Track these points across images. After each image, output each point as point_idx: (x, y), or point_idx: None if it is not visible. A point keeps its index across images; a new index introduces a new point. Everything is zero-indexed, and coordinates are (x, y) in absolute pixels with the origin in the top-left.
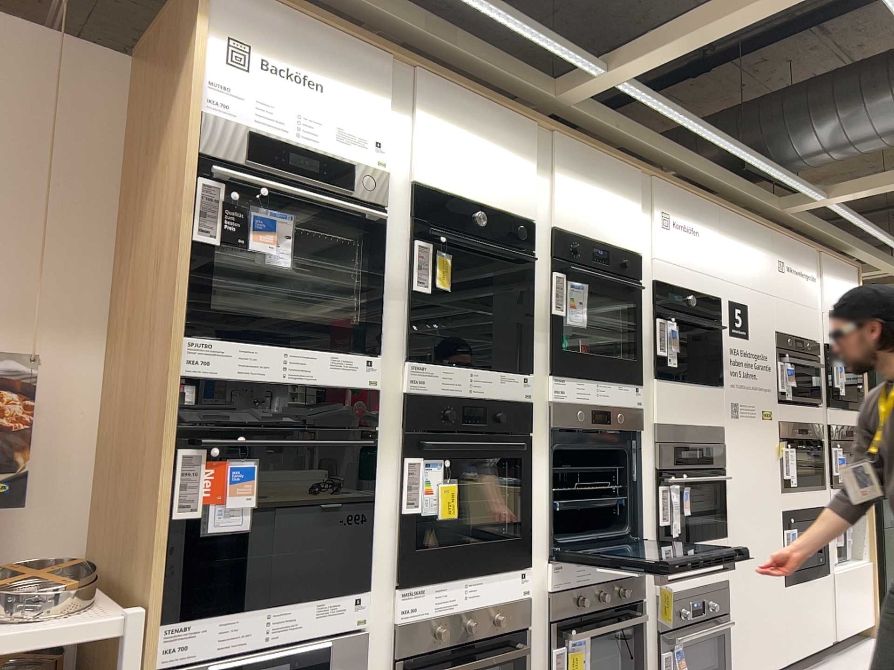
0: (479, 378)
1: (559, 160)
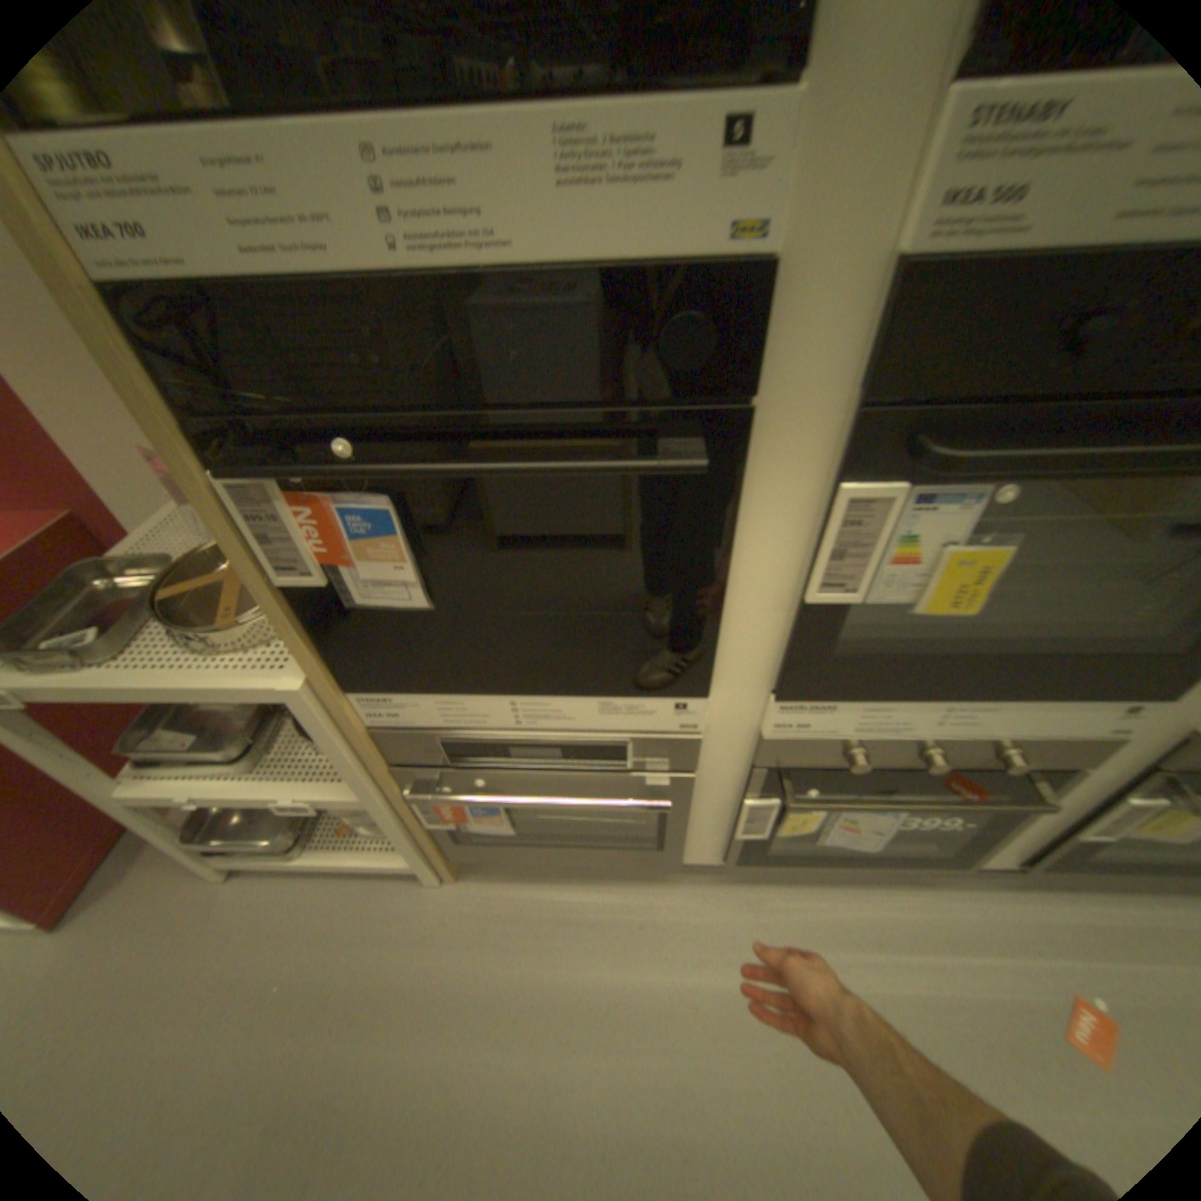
0: None
1: None
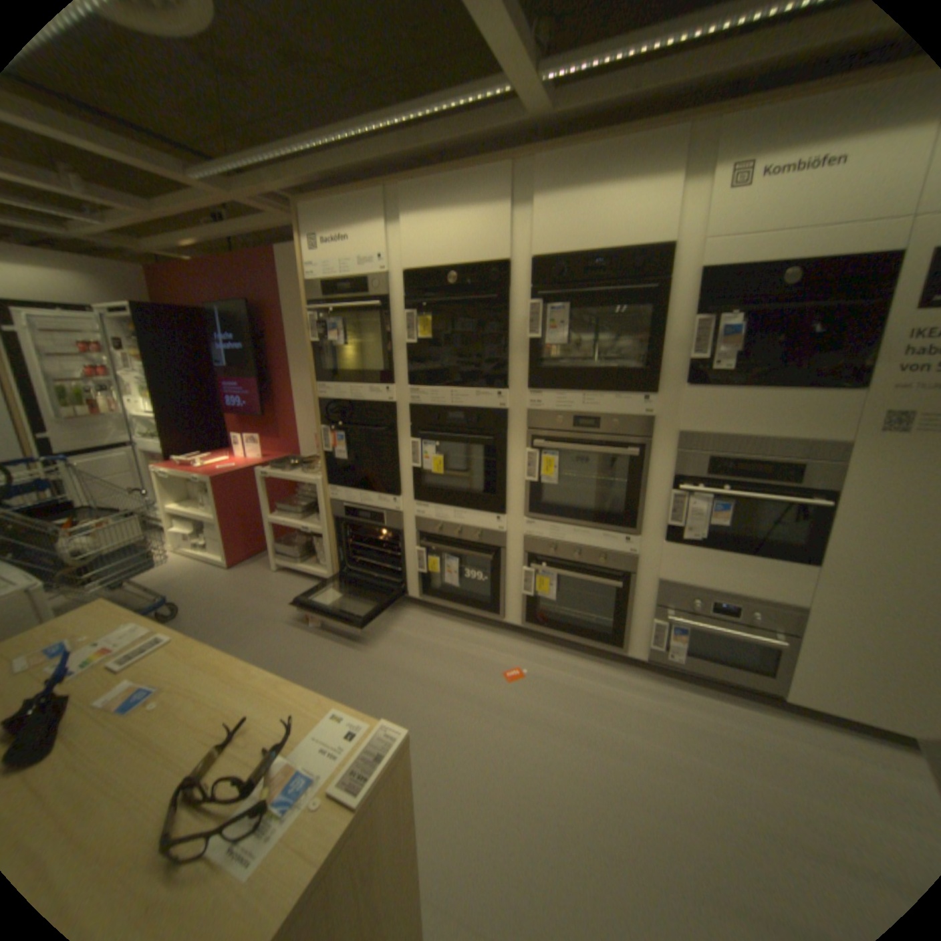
0: (457, 397)
1: (543, 178)
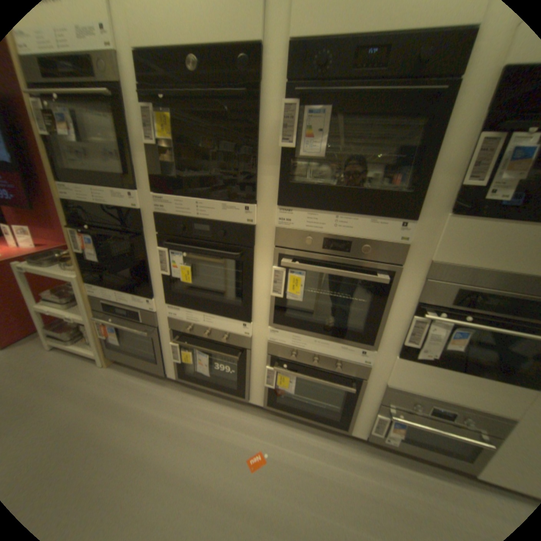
0: (203, 207)
1: None
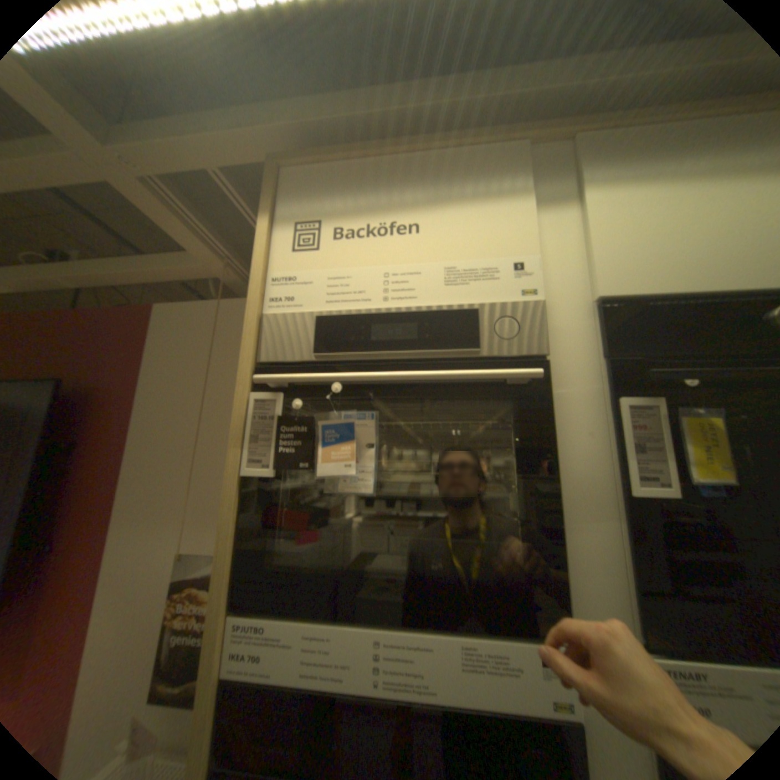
0: None
1: None
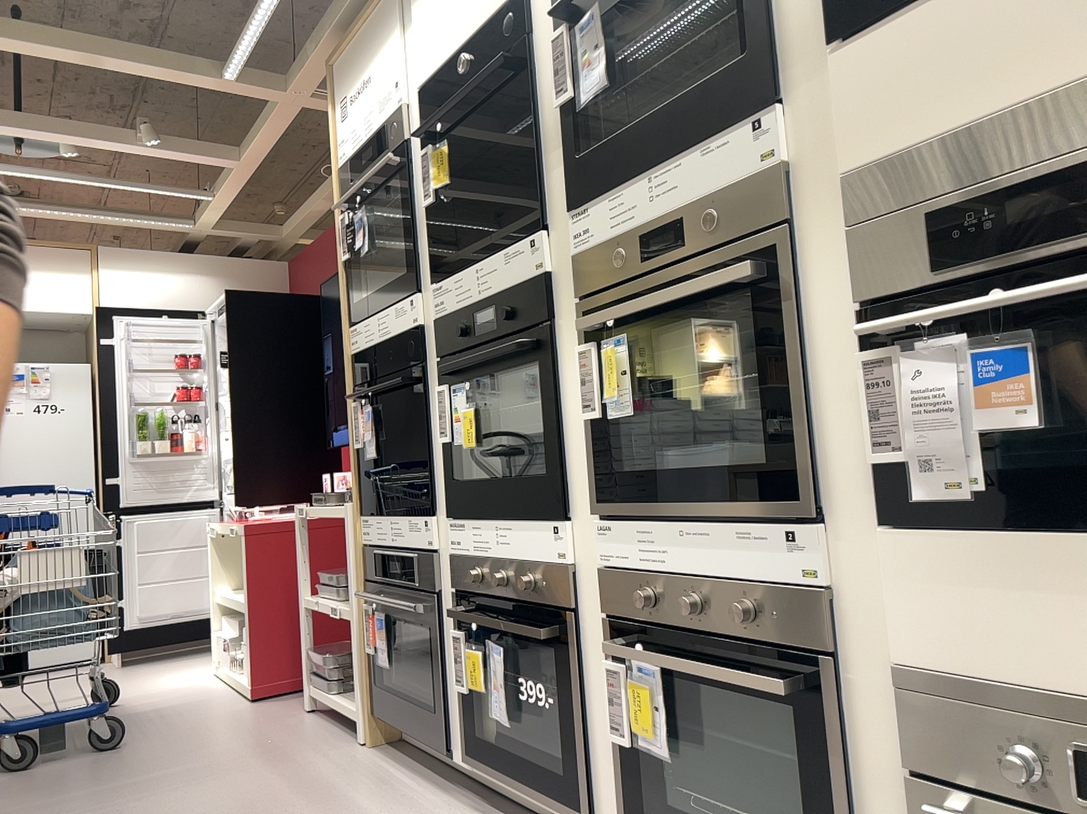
0: (483, 271)
1: None
